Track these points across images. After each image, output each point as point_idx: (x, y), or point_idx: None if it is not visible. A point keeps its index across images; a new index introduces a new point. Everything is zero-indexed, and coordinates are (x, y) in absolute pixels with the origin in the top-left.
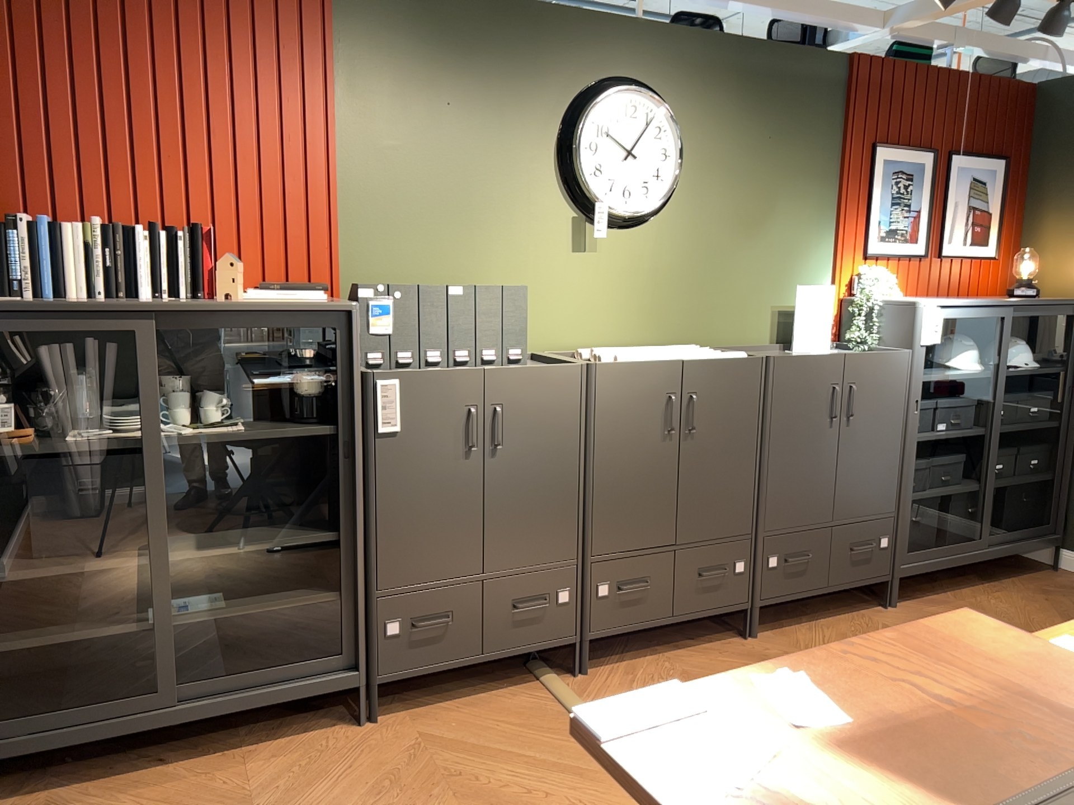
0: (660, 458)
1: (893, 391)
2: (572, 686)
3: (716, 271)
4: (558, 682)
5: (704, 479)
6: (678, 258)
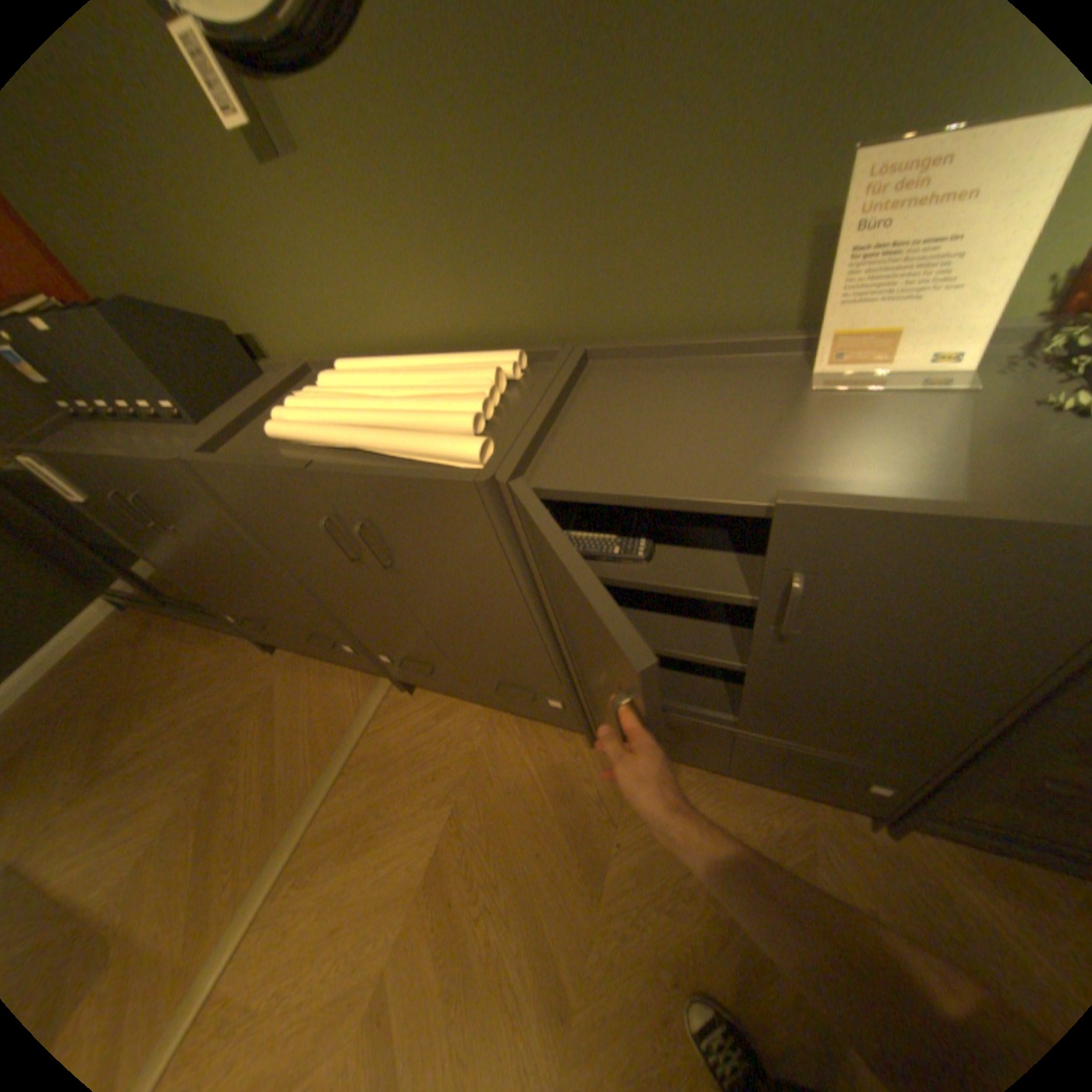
0: (362, 582)
1: (1009, 620)
2: (388, 701)
3: (593, 128)
4: (379, 694)
5: (446, 618)
6: (472, 118)
